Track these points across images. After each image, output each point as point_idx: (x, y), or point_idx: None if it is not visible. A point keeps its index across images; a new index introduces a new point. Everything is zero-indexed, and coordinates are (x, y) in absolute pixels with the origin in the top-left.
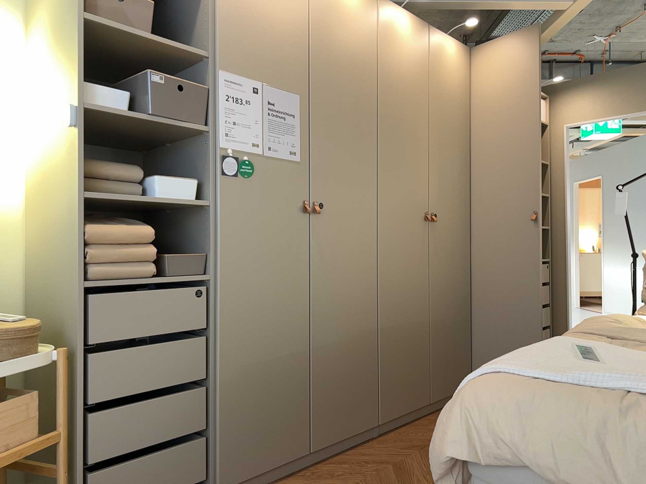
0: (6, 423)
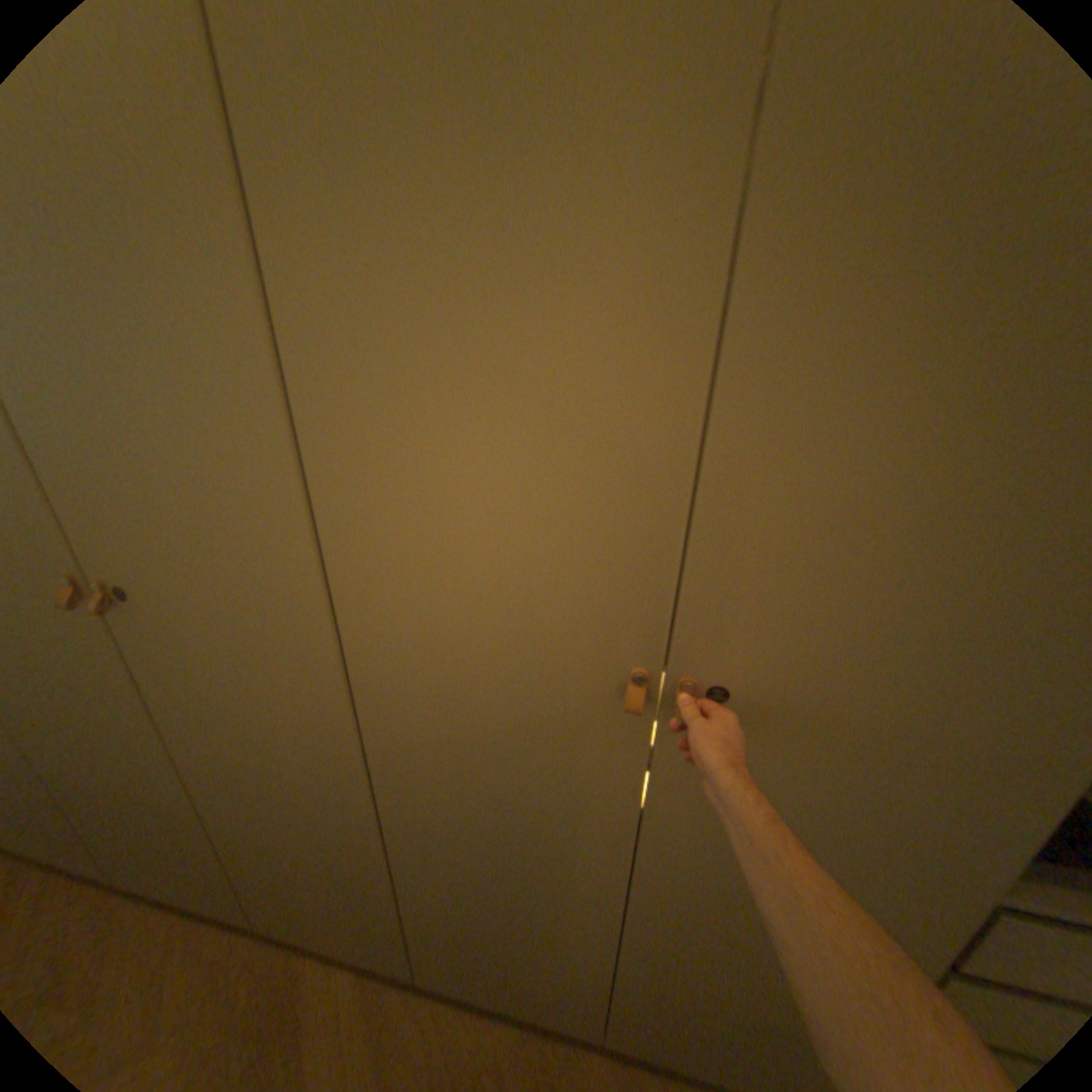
0: None
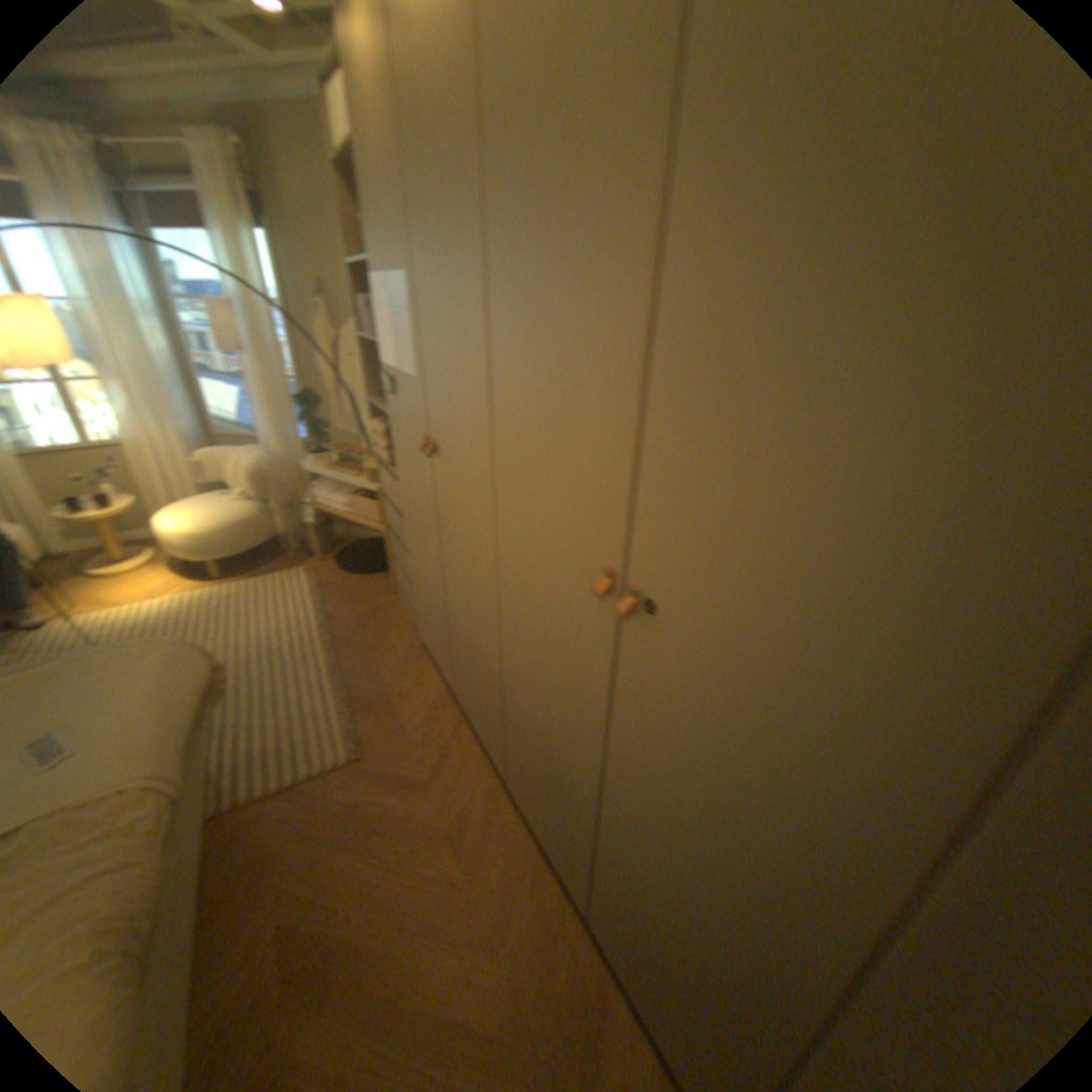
0: (365, 509)
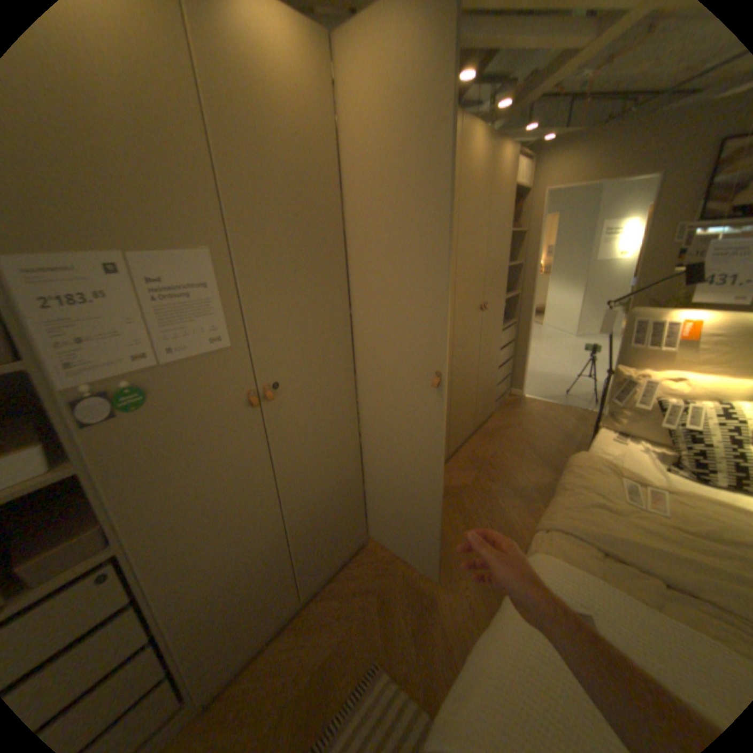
0: None
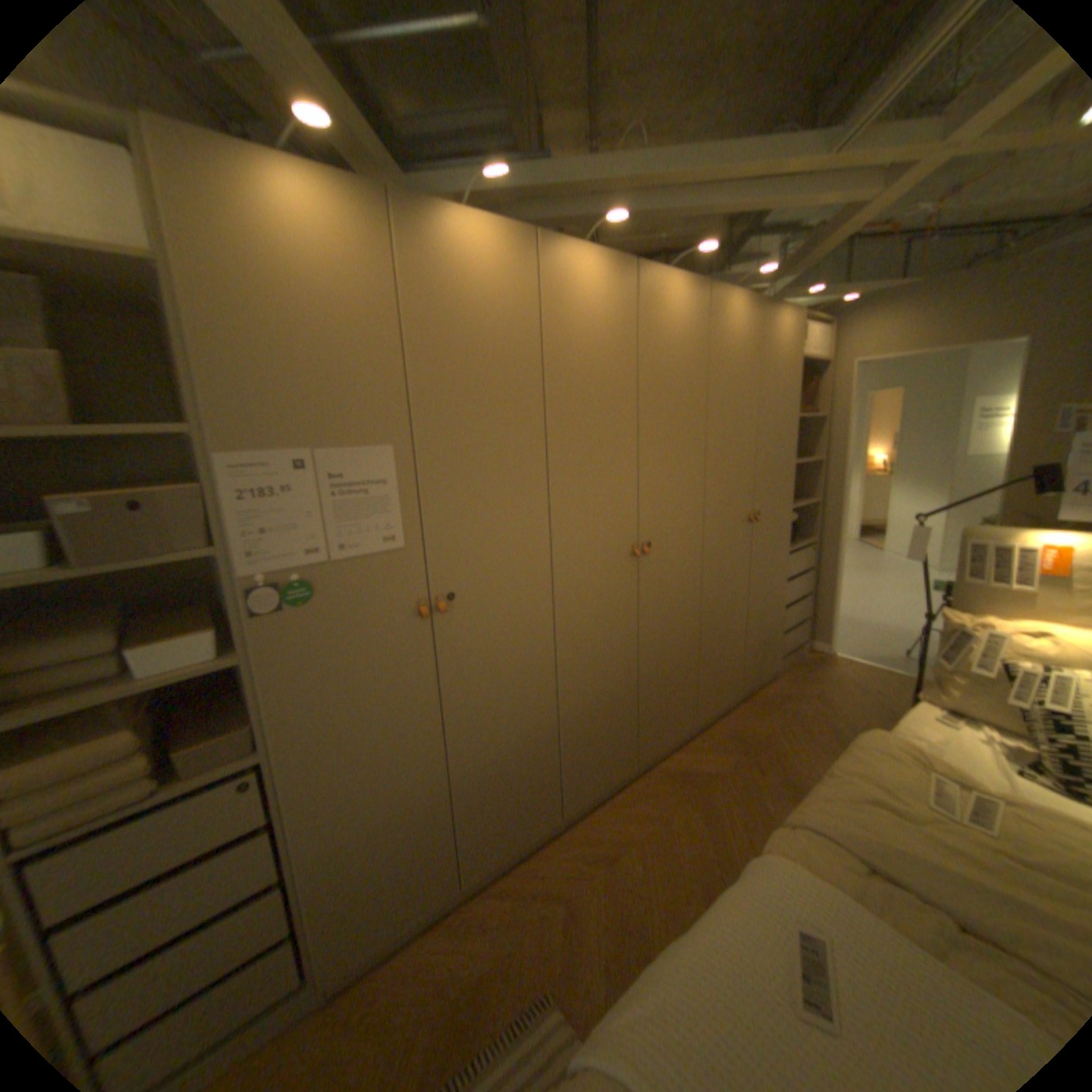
0: None
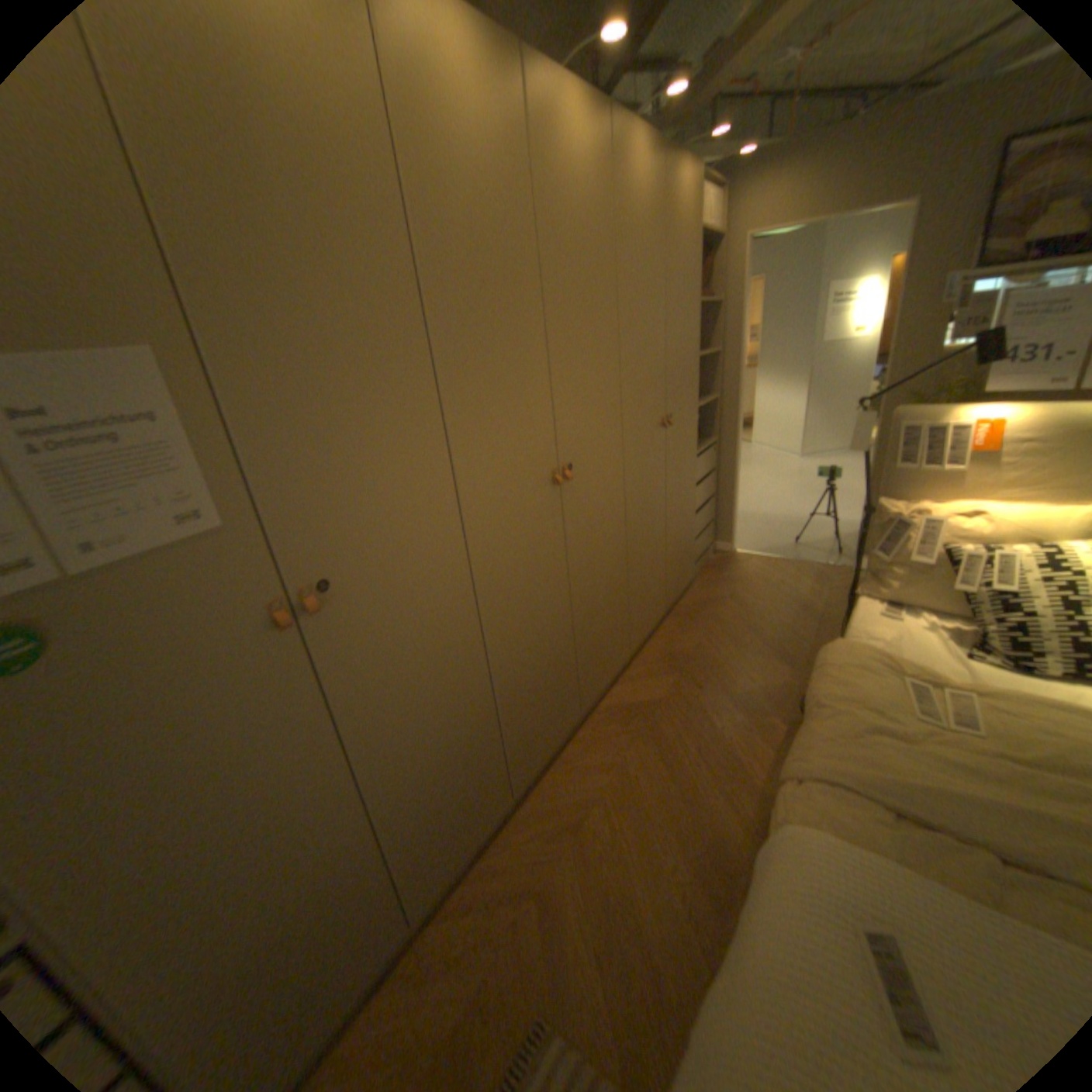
0: None
